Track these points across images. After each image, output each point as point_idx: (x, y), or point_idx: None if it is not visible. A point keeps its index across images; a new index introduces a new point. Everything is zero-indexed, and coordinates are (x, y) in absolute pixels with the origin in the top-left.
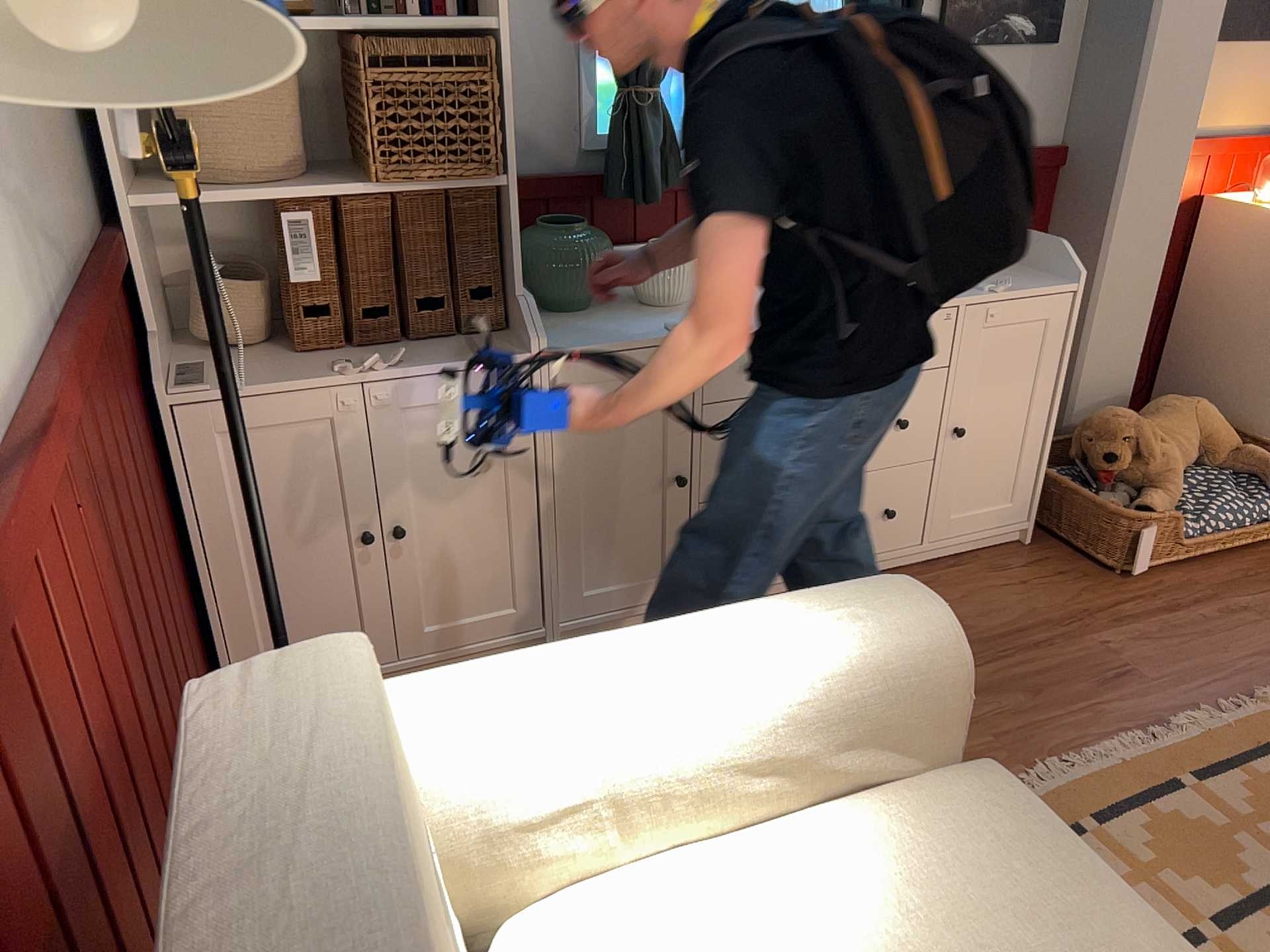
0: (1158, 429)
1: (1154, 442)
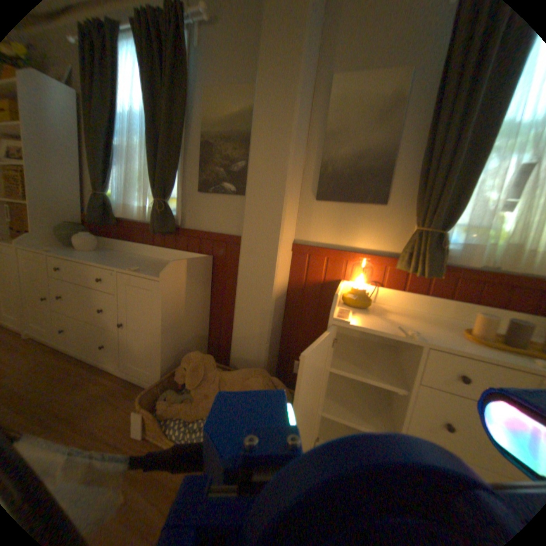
0: (222, 378)
1: (209, 381)
